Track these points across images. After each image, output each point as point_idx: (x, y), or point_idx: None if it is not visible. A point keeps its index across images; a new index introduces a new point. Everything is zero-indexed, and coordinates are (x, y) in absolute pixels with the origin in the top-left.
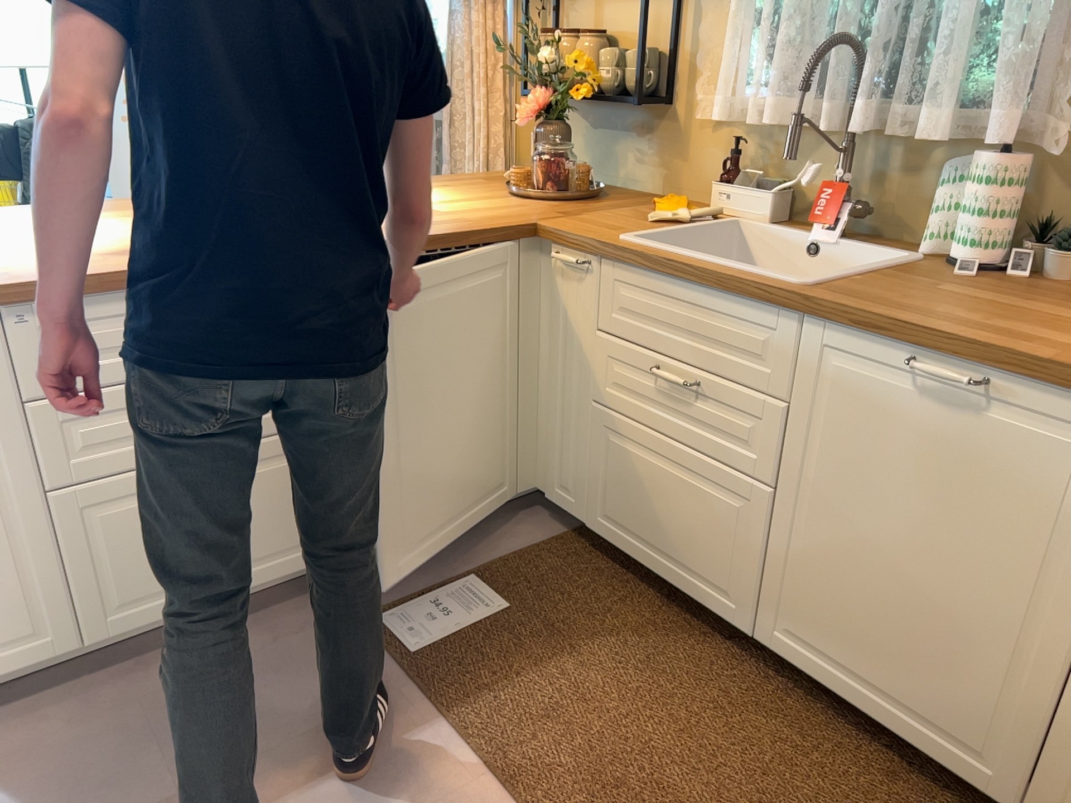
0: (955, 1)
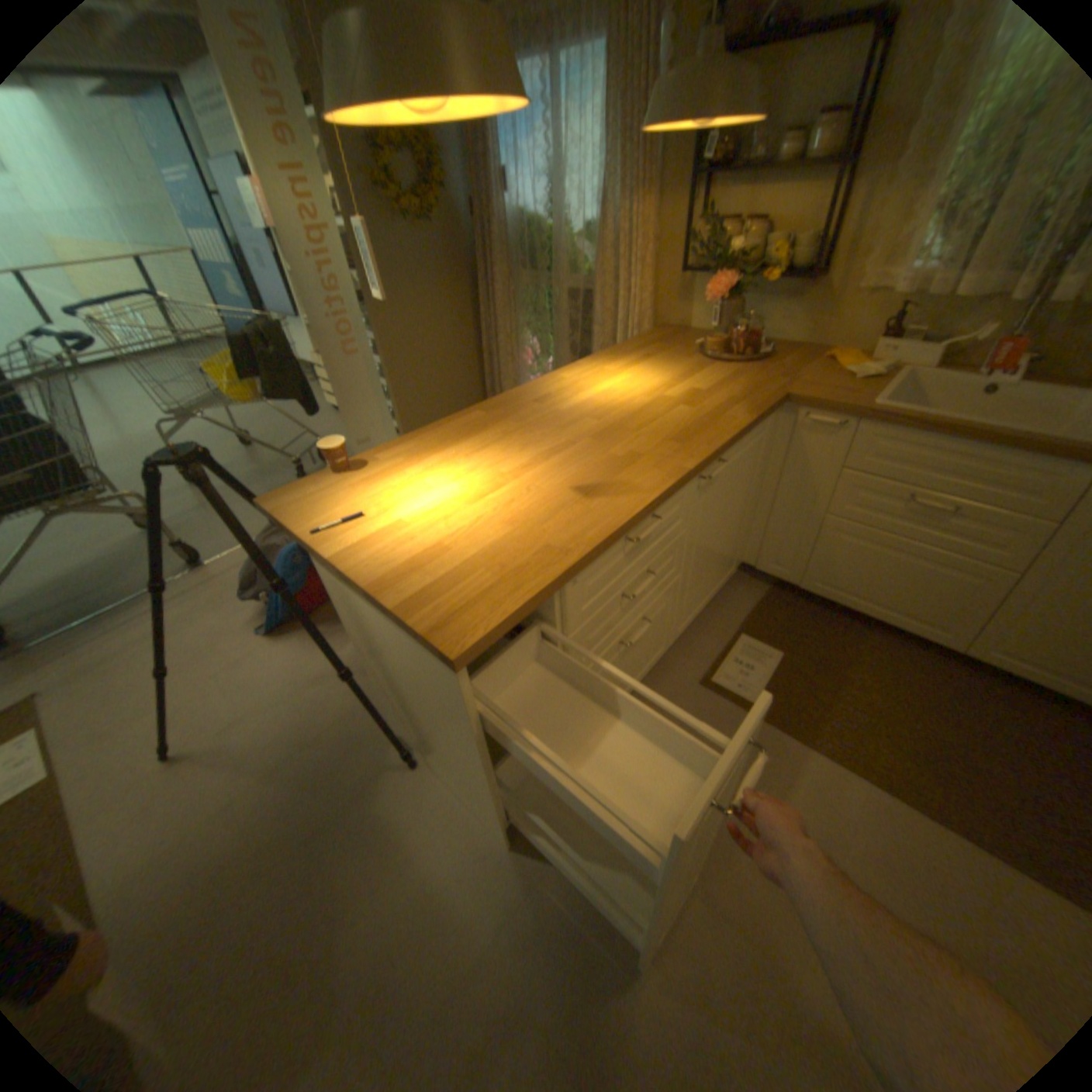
0: None
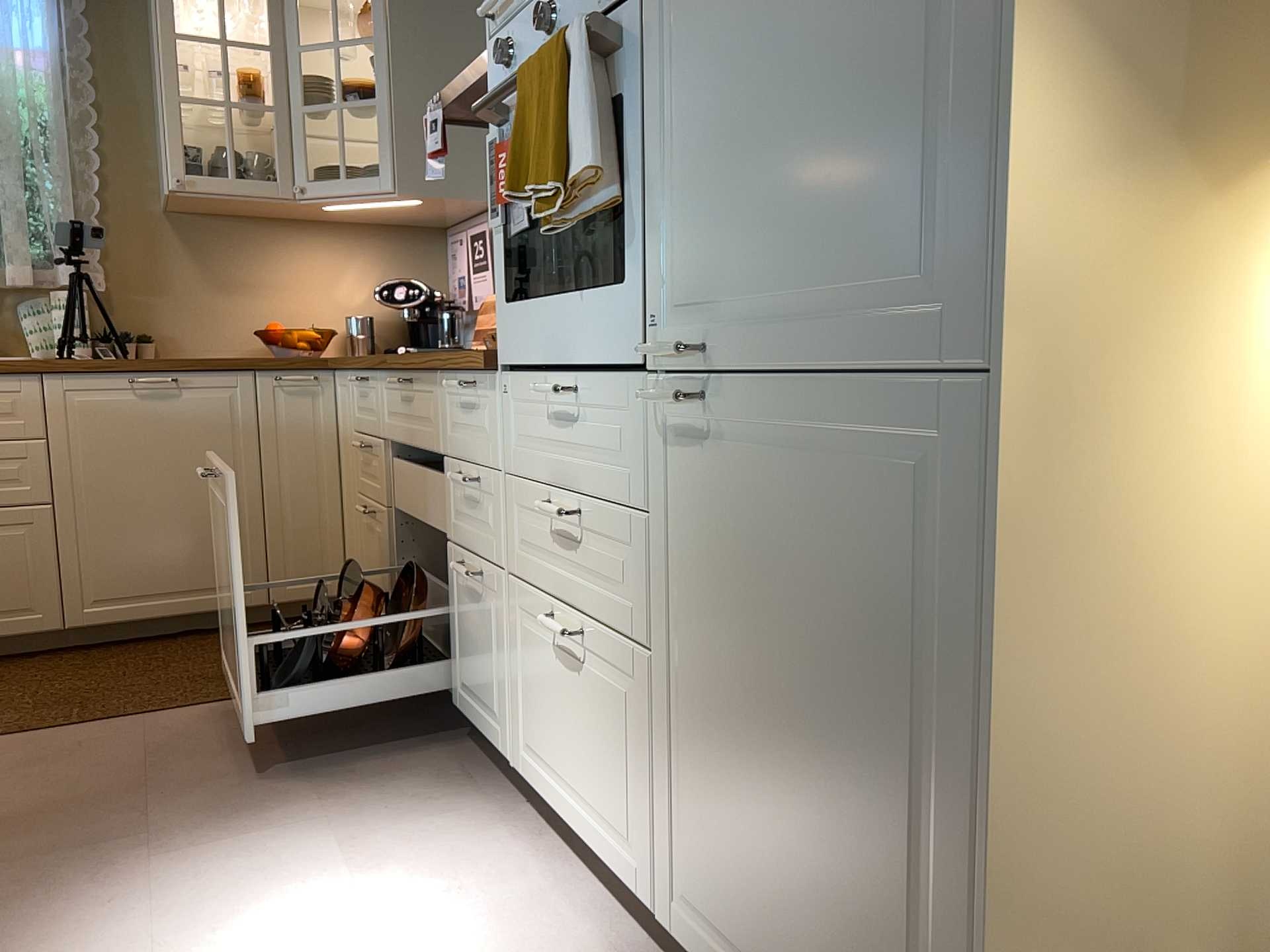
0: (8, 200)
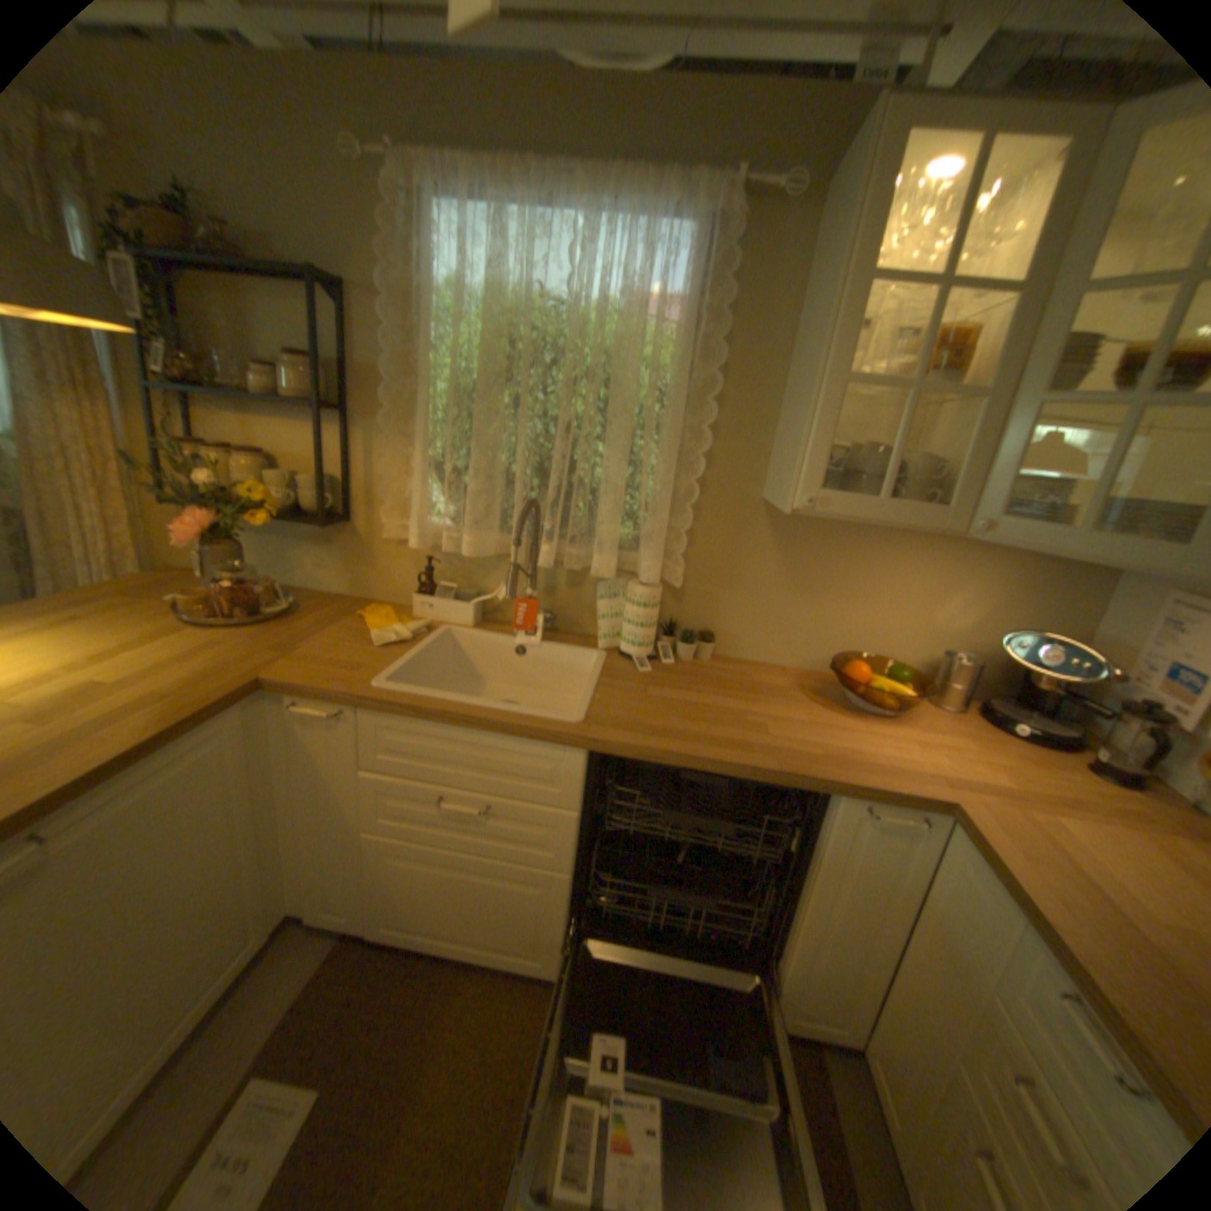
0: (609, 481)
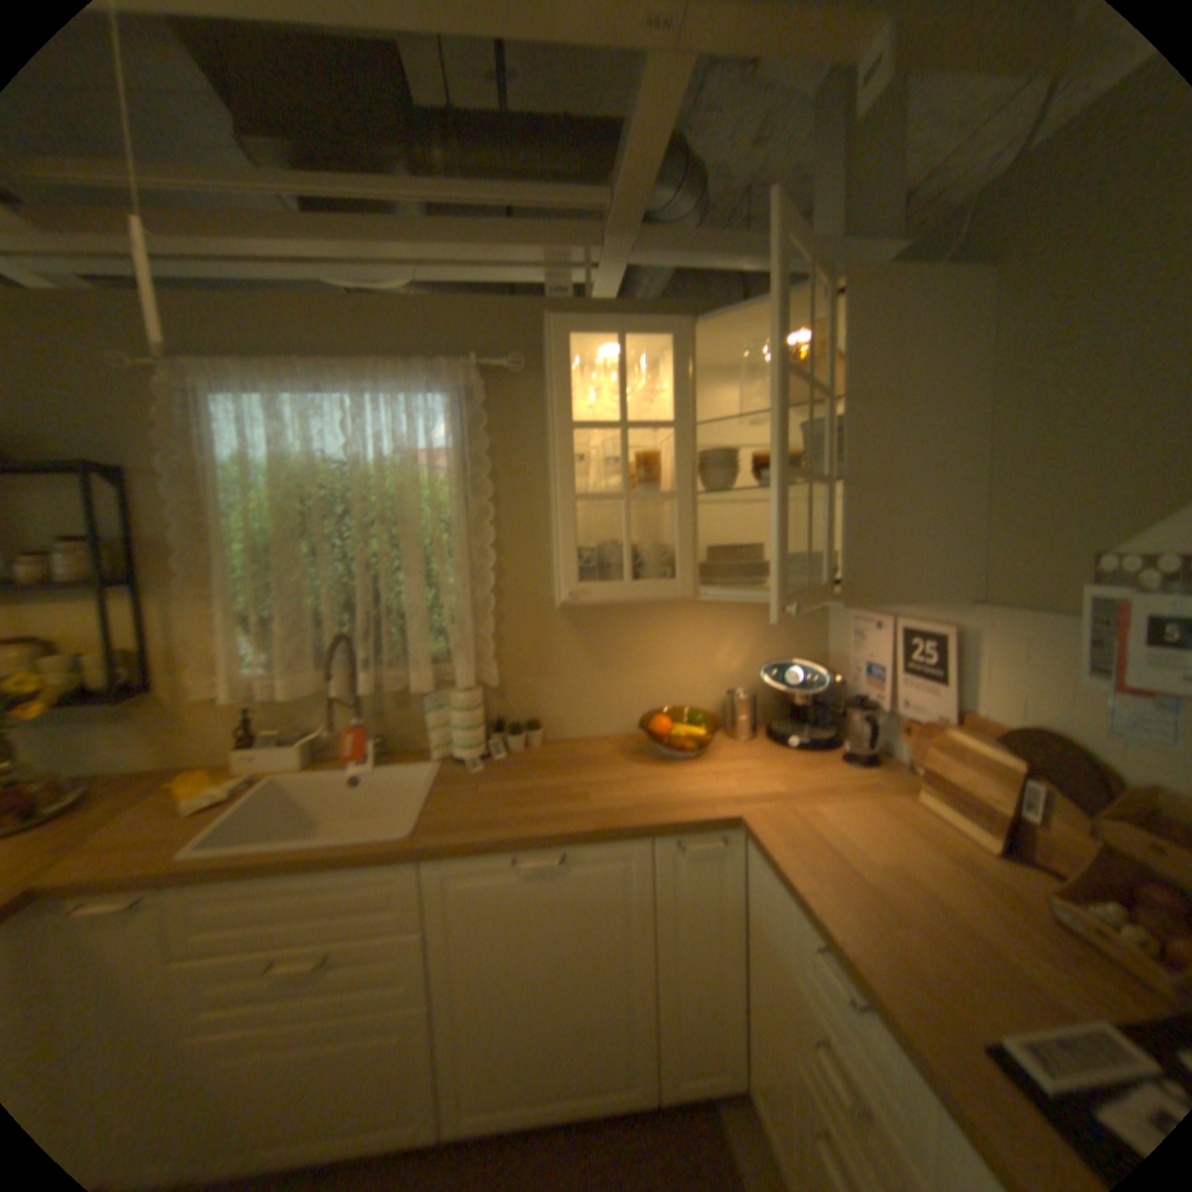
0: (410, 607)
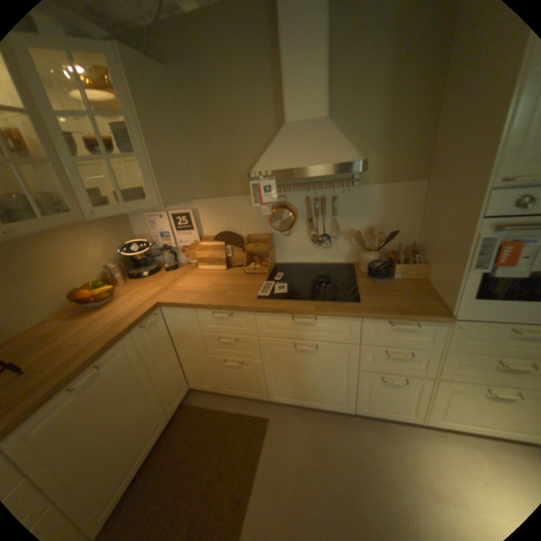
0: None
